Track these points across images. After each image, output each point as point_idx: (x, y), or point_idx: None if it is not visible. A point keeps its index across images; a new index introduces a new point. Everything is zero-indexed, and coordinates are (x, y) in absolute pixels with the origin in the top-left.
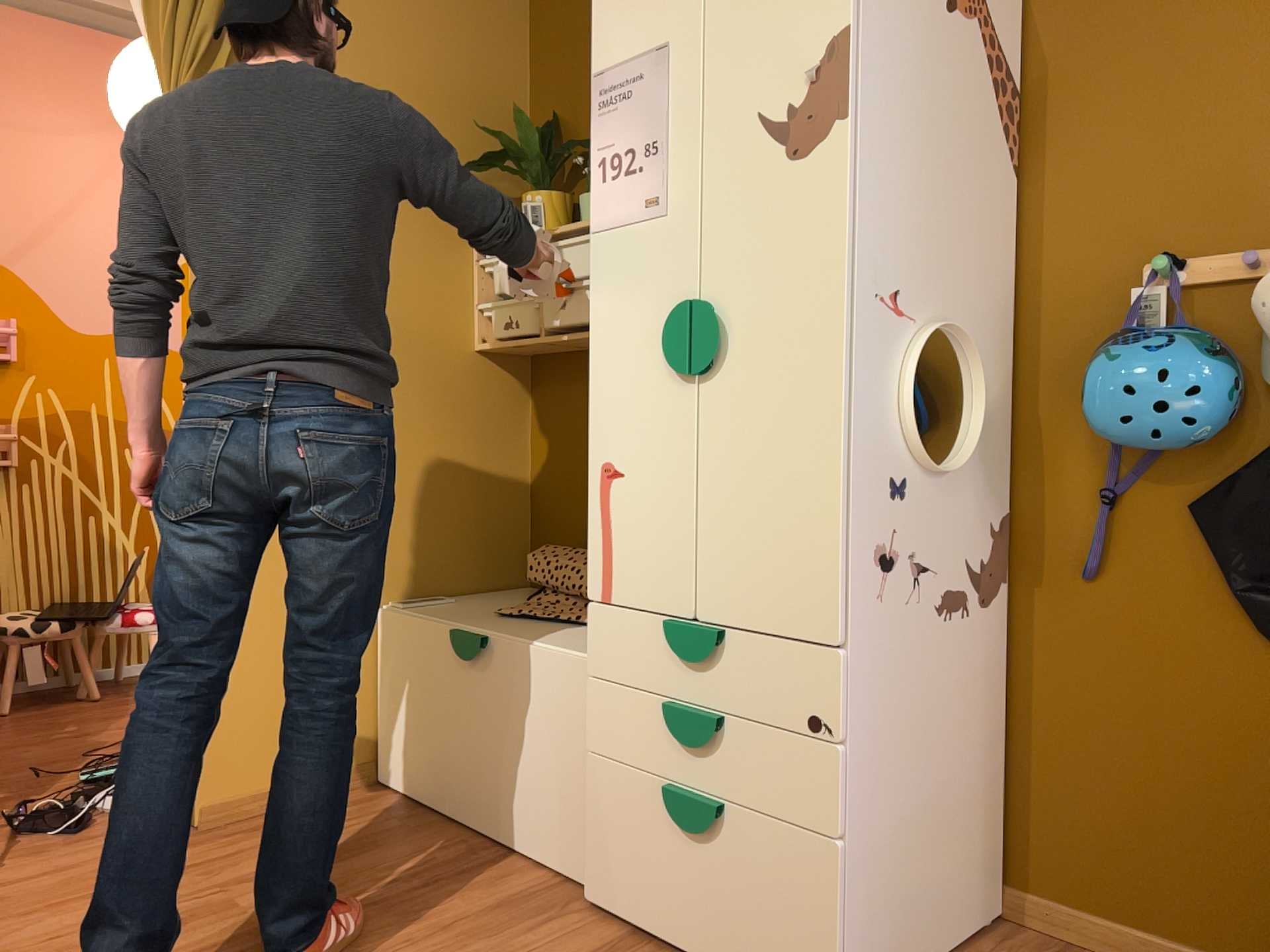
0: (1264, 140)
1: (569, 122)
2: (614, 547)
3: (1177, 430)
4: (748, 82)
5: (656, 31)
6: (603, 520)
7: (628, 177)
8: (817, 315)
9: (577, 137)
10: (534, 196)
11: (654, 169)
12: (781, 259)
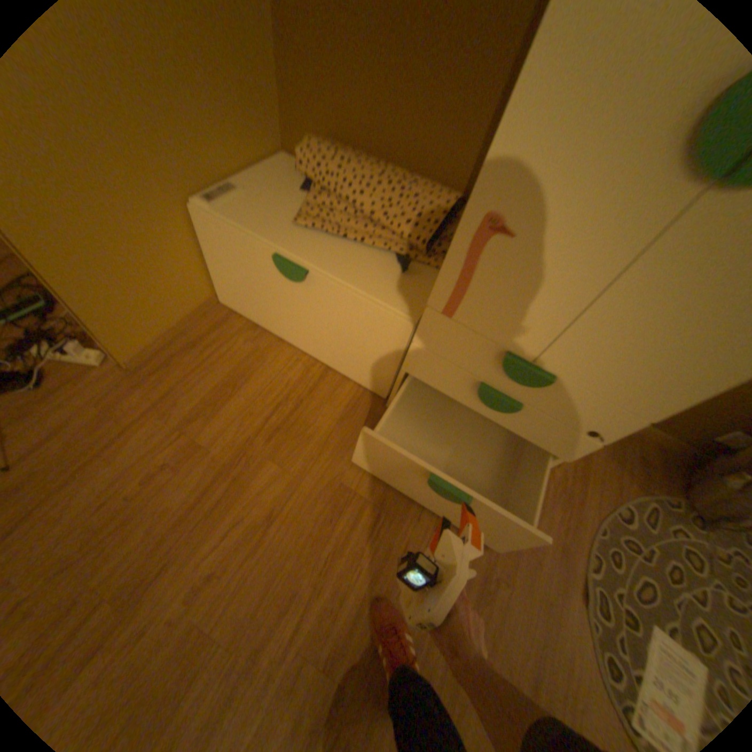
0: None
1: None
2: (473, 286)
3: None
4: None
5: None
6: (468, 261)
7: None
8: None
9: None
10: None
11: None
12: None
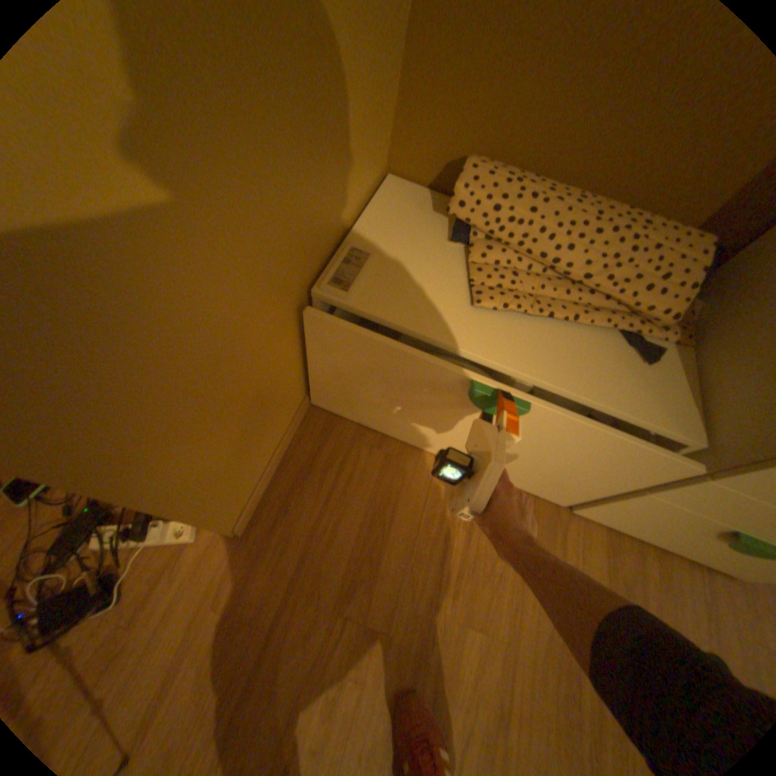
0: None
1: None
2: None
3: None
4: None
5: None
6: None
7: None
8: None
9: None
10: None
11: None
12: None
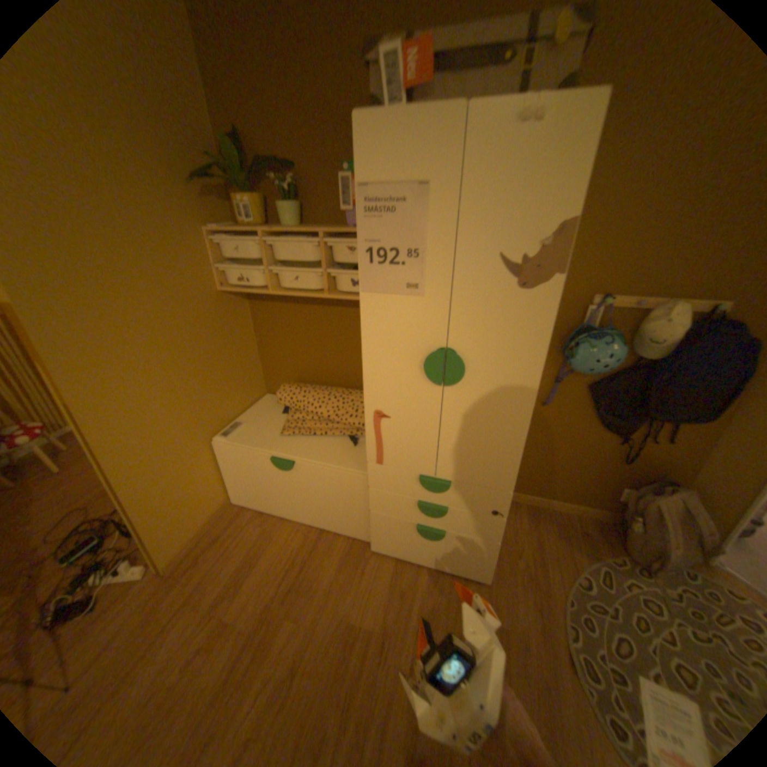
0: (661, 249)
1: (245, 134)
2: (384, 445)
3: (605, 372)
4: (495, 230)
5: (418, 167)
6: (376, 433)
7: (391, 265)
8: (524, 371)
9: (254, 147)
10: (239, 194)
11: (414, 266)
12: (505, 340)
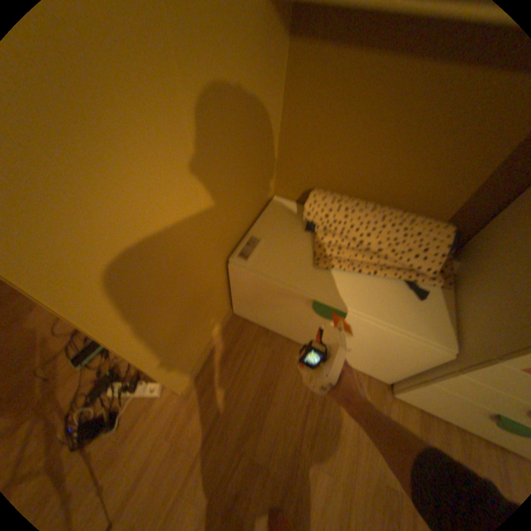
0: None
1: None
2: None
3: None
4: None
5: None
6: None
7: None
8: None
9: None
10: None
11: None
12: None
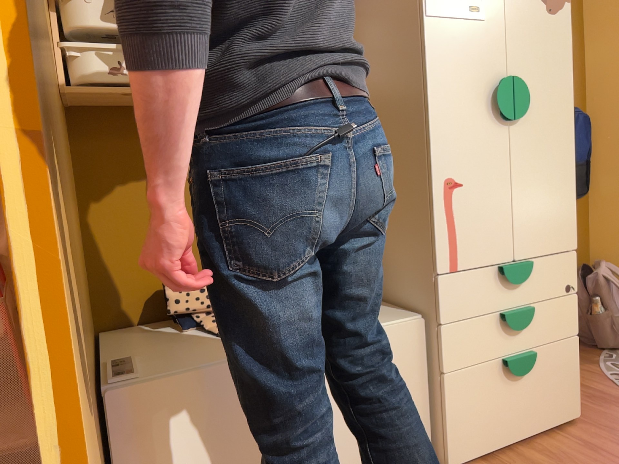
0: None
1: None
2: (459, 233)
3: None
4: None
5: None
6: (449, 217)
7: None
8: (563, 94)
9: None
10: None
11: None
12: (547, 63)
